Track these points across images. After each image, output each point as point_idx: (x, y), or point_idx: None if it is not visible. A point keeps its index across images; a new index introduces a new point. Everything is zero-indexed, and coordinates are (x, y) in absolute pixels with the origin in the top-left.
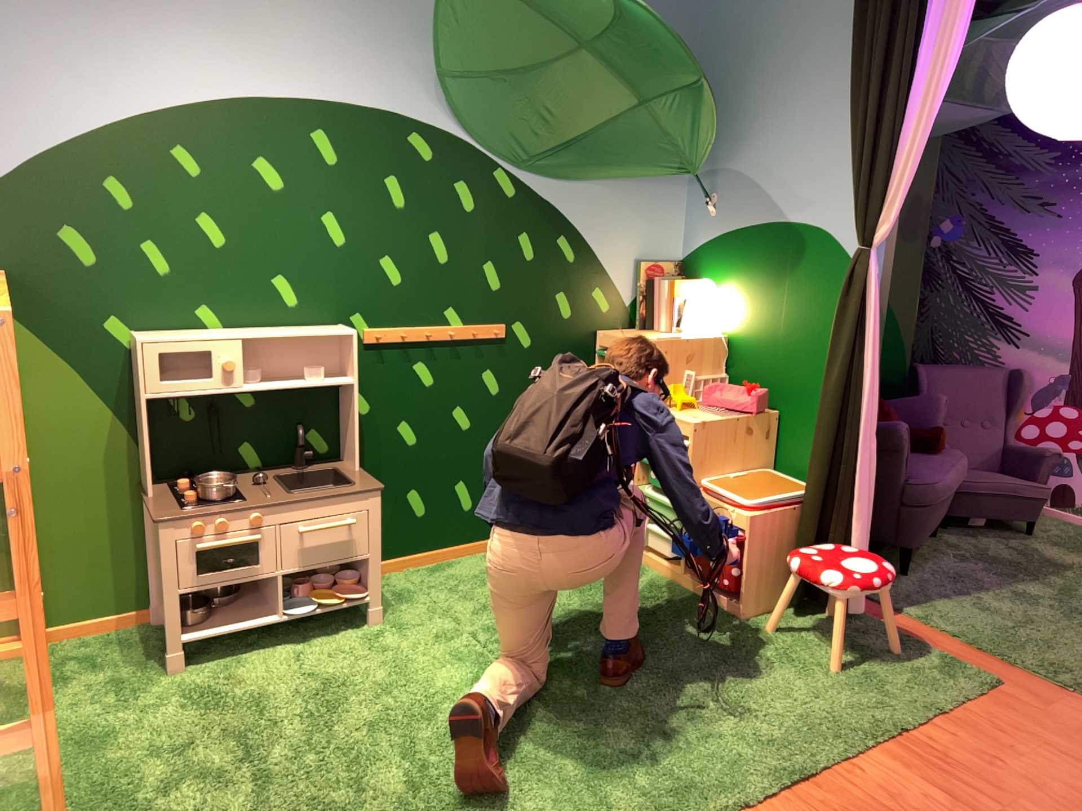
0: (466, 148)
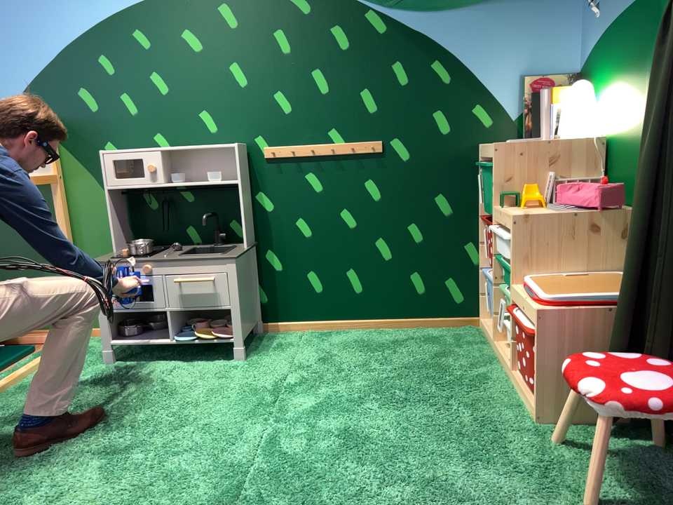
0: None
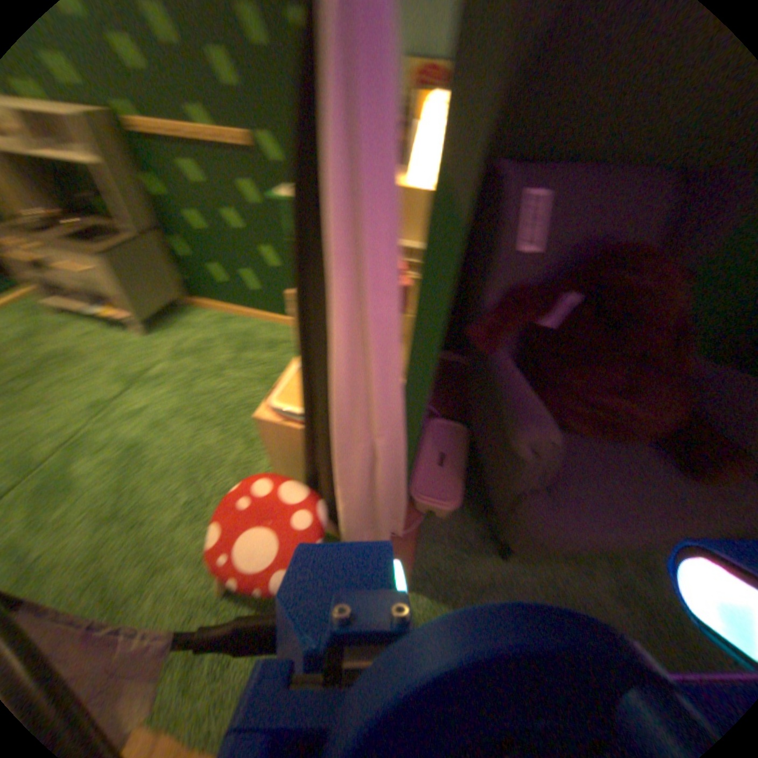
0: None
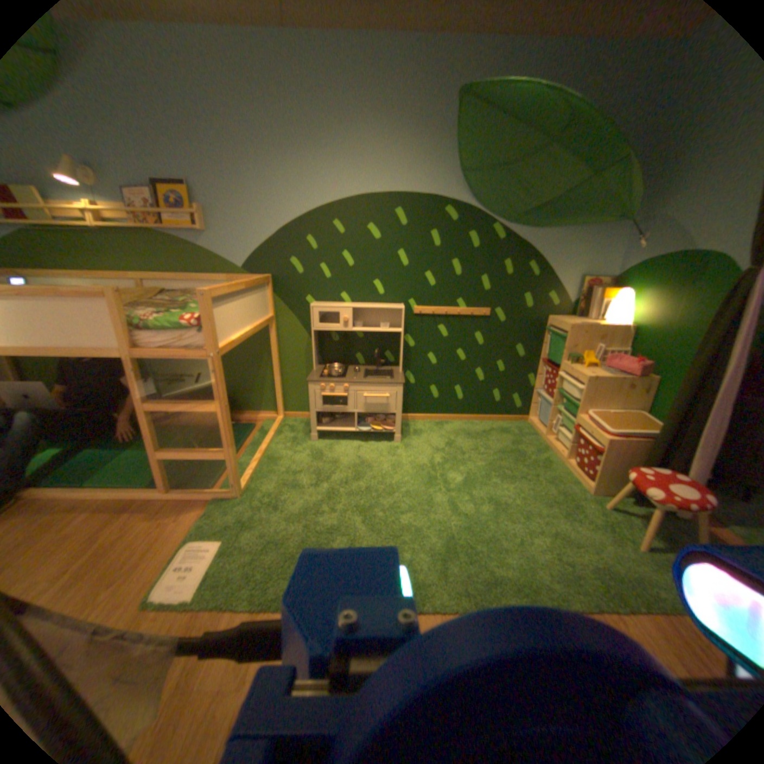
0: (475, 207)
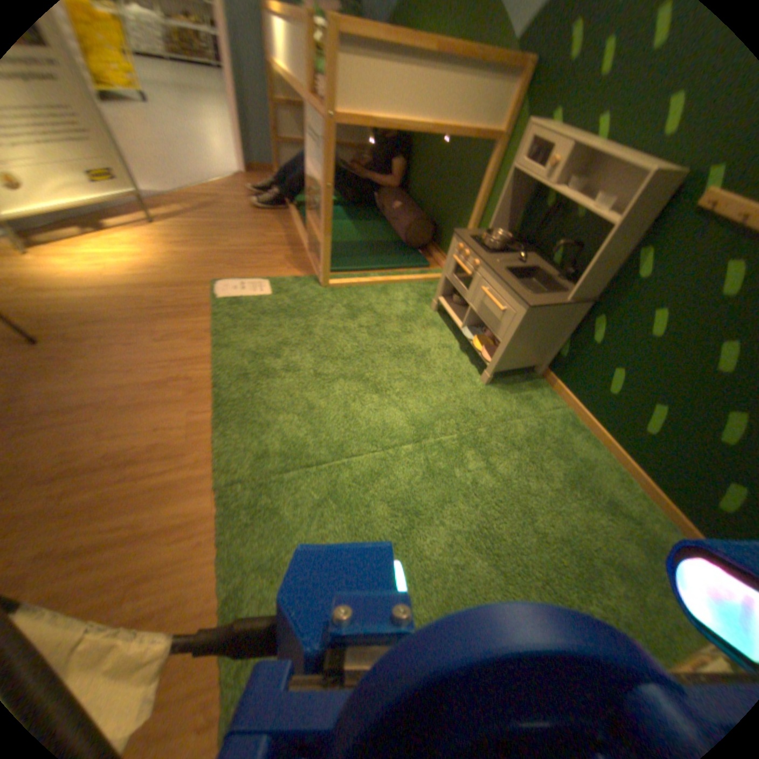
0: None
